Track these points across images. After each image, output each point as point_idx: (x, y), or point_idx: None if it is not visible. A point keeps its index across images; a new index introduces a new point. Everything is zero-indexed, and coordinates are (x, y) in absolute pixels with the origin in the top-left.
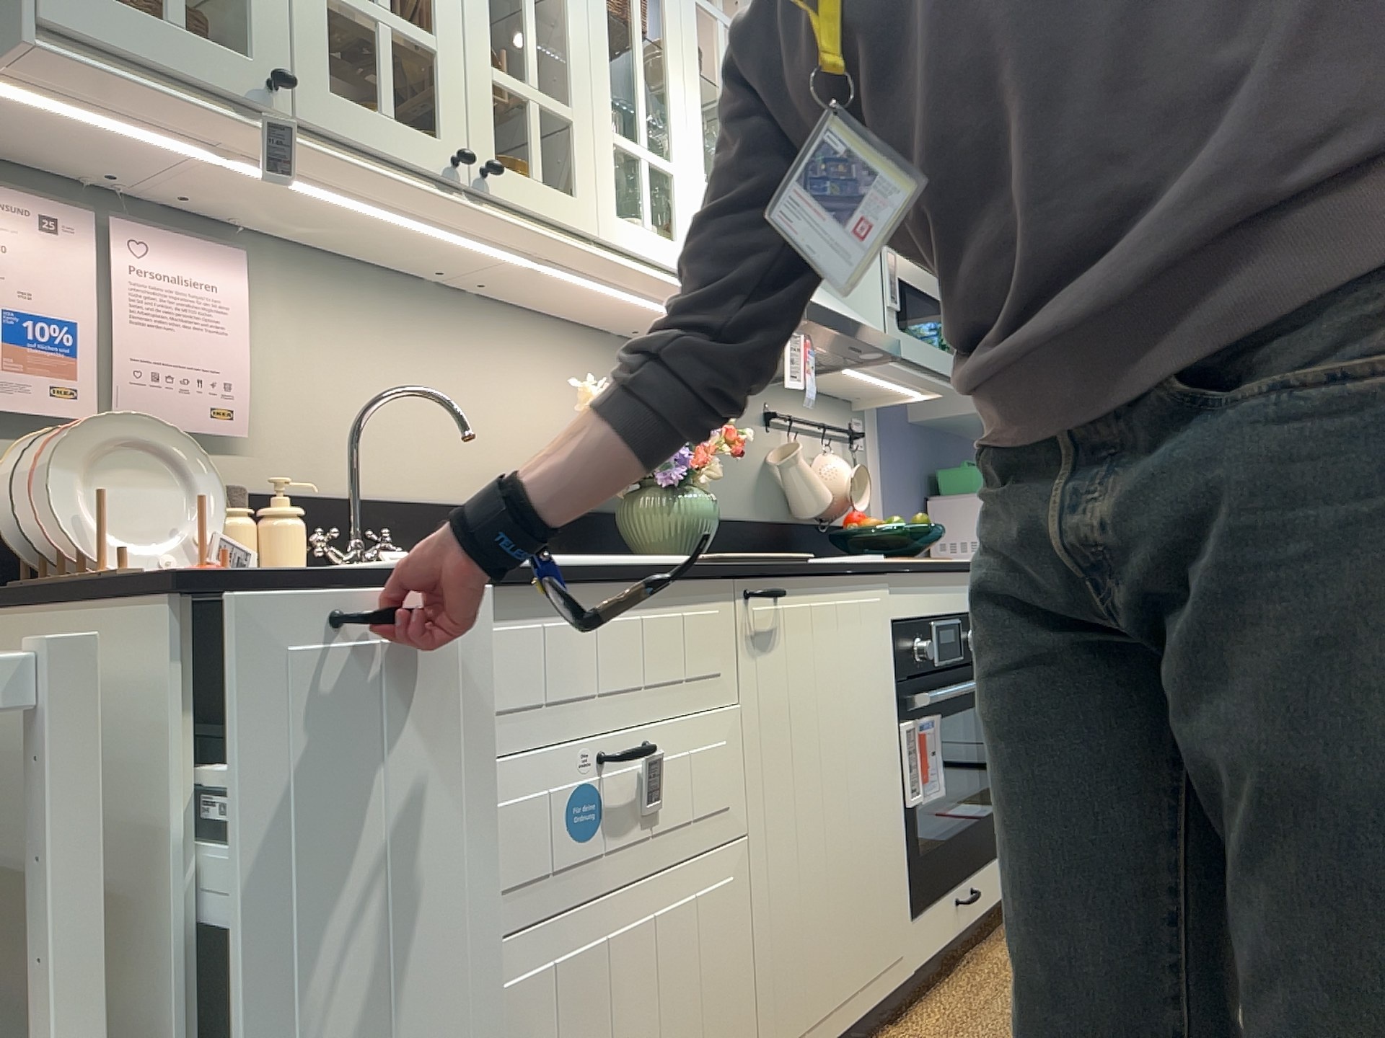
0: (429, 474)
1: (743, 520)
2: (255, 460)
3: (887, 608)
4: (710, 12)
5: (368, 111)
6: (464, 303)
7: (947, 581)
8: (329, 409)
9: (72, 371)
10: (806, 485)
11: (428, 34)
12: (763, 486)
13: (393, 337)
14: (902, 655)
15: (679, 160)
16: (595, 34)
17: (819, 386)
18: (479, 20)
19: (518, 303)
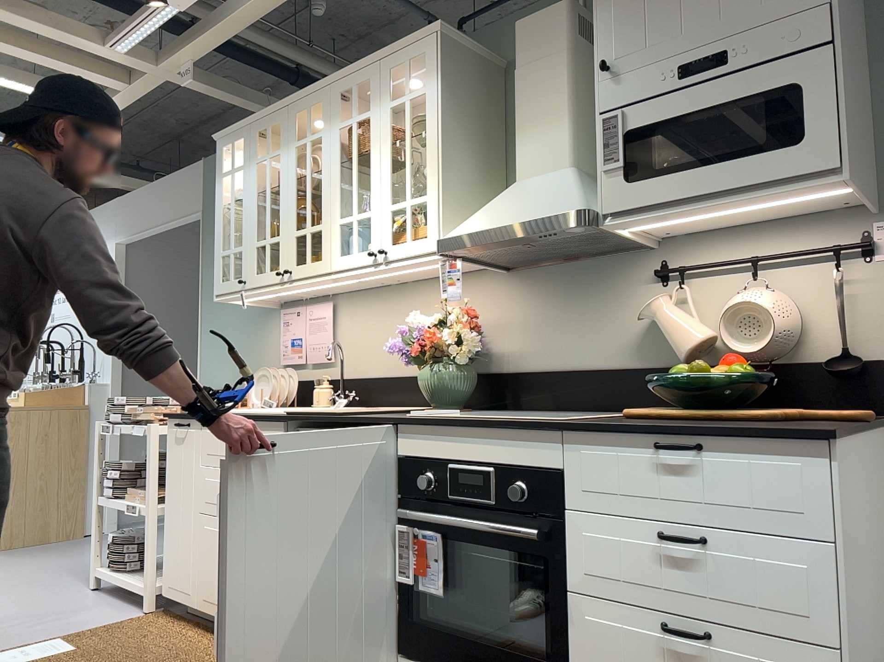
0: (389, 365)
1: (609, 369)
2: (338, 368)
3: (387, 447)
4: (398, 104)
5: (263, 274)
6: (405, 286)
7: (476, 435)
8: (358, 346)
9: (300, 350)
10: (667, 333)
11: (277, 236)
12: (648, 336)
13: (378, 312)
14: (405, 481)
15: (373, 205)
16: (332, 181)
17: (739, 221)
18: (291, 218)
19: (426, 276)
